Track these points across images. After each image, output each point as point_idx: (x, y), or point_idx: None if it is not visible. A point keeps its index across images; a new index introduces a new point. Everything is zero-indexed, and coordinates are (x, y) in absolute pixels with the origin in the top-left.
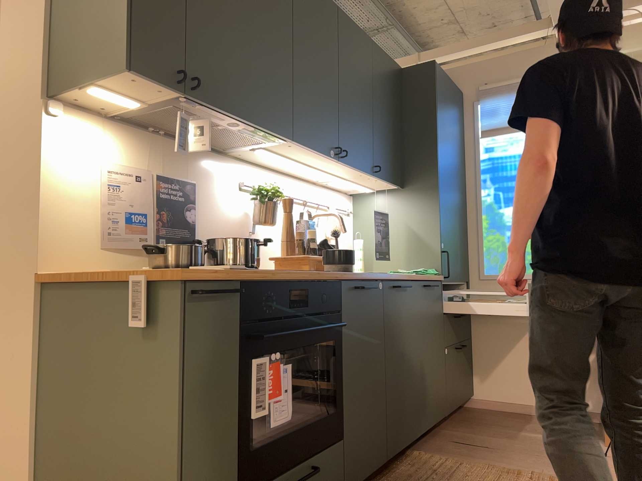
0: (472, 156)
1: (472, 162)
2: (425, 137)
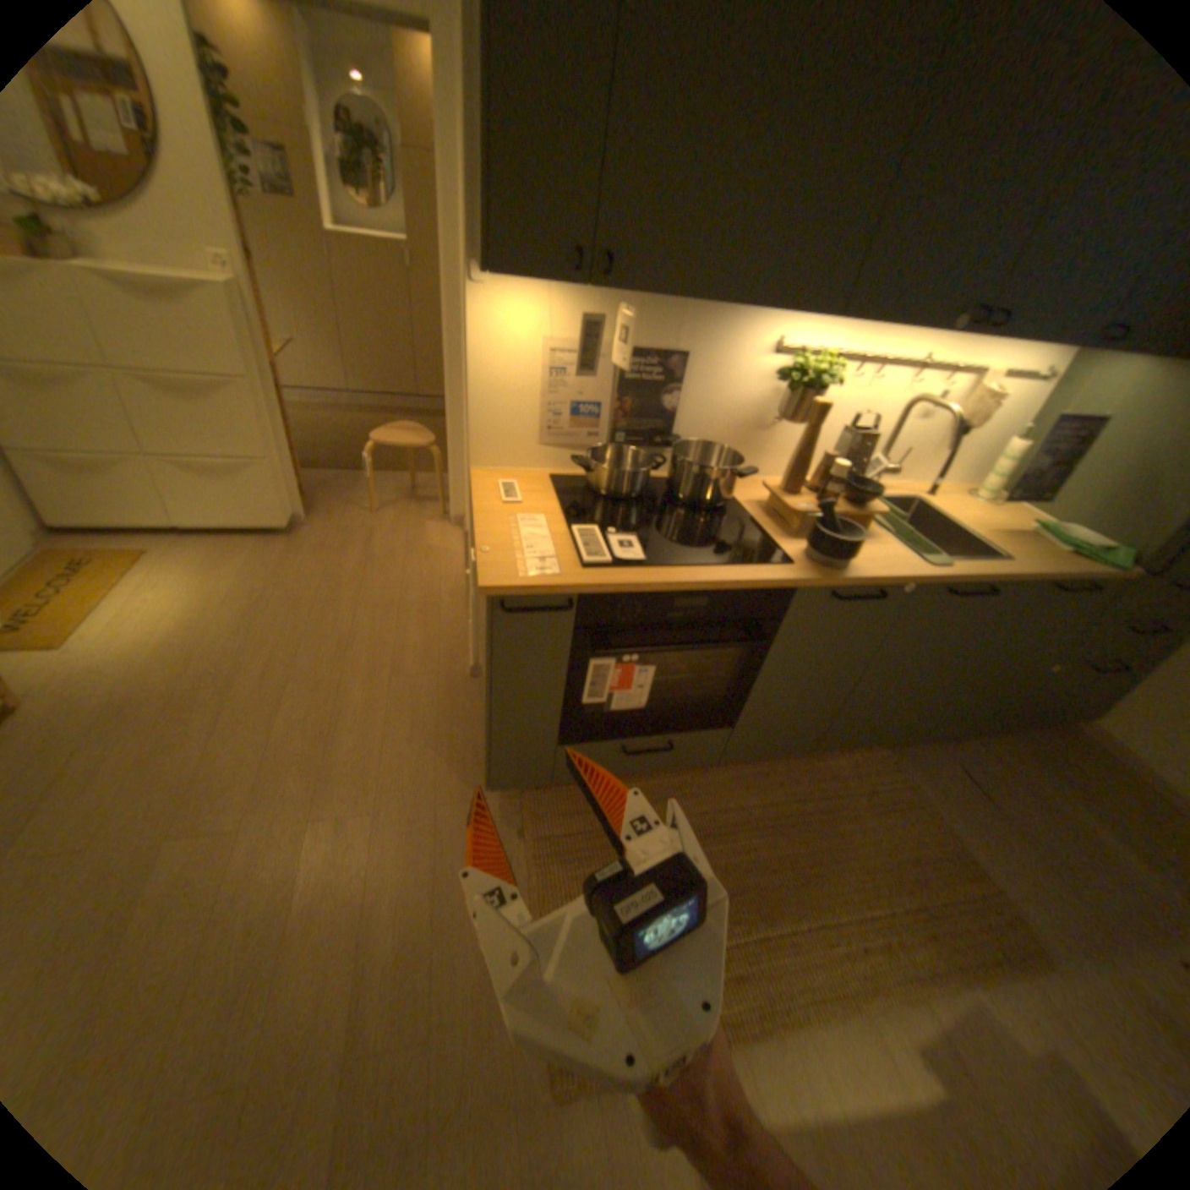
0: None
1: None
2: None
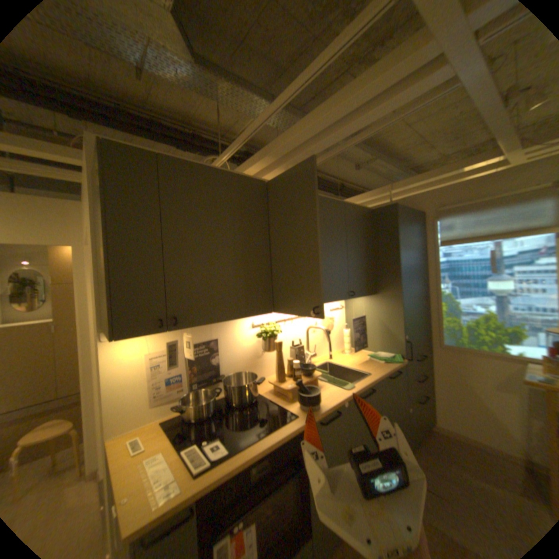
0: (433, 258)
1: (434, 263)
2: (391, 259)
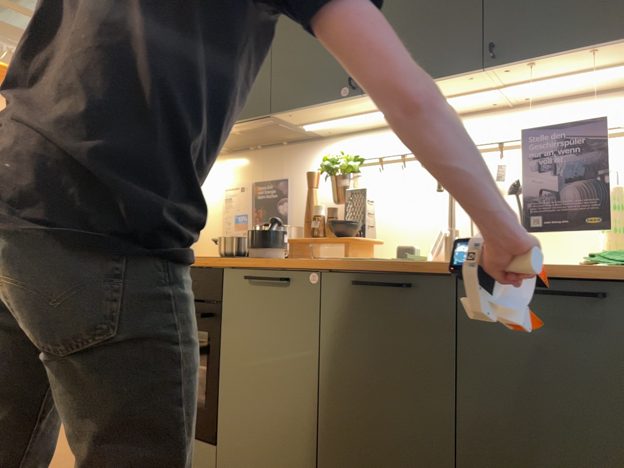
0: None
1: None
2: None
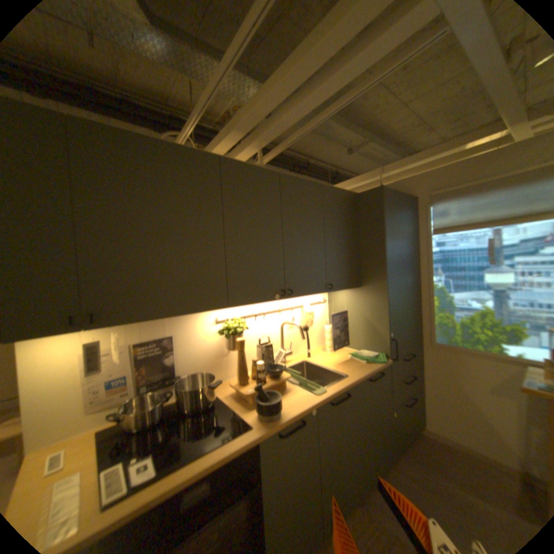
0: (426, 248)
1: (426, 253)
2: (376, 249)
